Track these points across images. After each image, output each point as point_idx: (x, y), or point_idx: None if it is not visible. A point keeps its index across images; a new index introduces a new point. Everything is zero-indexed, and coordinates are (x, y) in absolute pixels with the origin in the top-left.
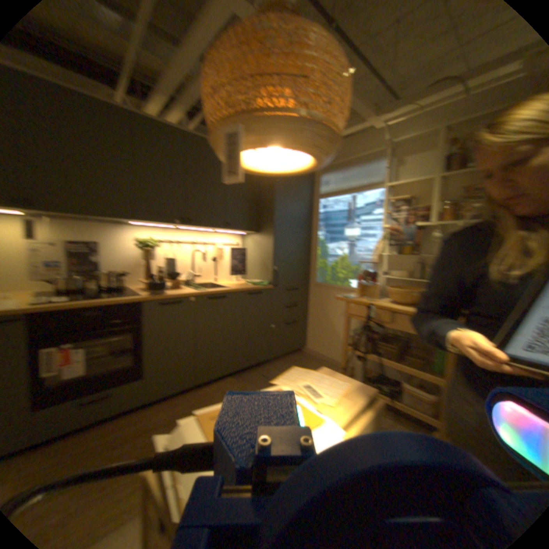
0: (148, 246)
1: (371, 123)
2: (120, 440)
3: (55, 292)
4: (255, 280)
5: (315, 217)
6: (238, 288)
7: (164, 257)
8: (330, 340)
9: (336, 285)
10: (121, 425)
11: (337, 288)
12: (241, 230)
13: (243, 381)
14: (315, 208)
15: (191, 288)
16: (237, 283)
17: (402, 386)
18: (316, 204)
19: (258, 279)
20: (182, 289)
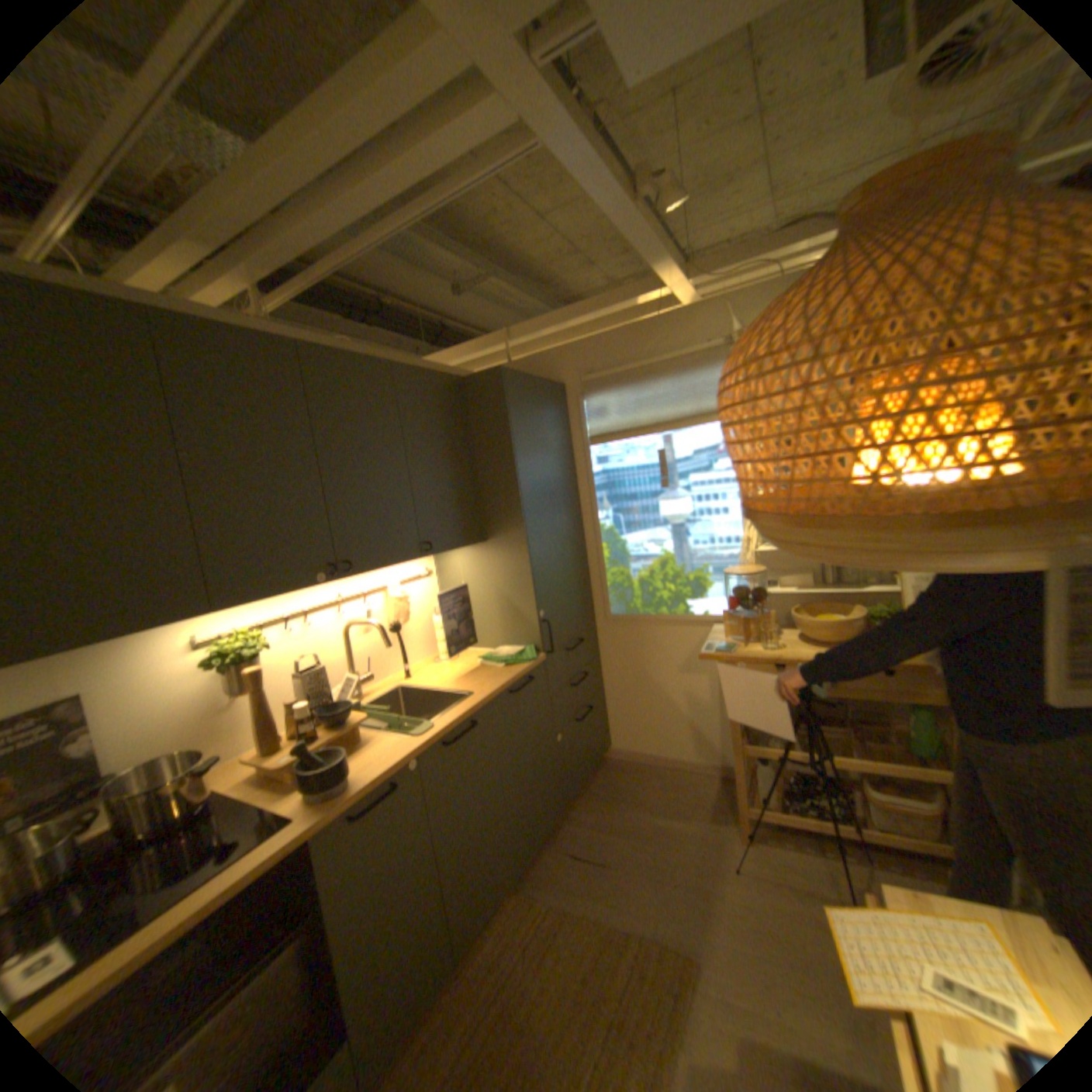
0: (238, 654)
1: (671, 294)
2: None
3: None
4: (505, 653)
5: (585, 485)
6: (494, 694)
7: (287, 669)
8: (666, 728)
9: (661, 619)
10: None
11: (663, 622)
12: (454, 549)
13: (545, 896)
14: (583, 468)
15: (392, 734)
16: (468, 672)
17: (849, 792)
18: (582, 459)
19: (506, 646)
20: (377, 749)
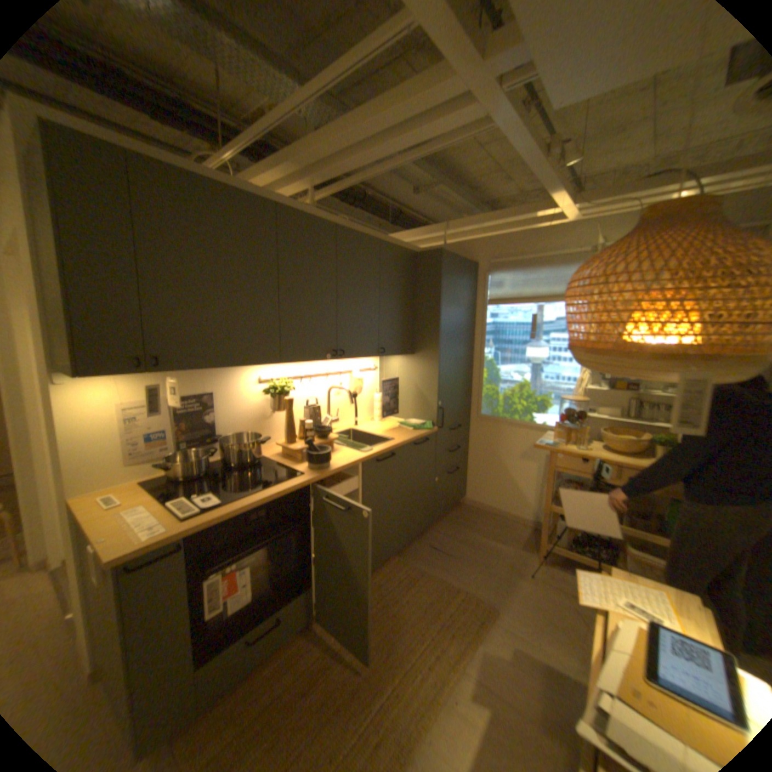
0: (279, 391)
1: (562, 212)
2: (308, 681)
3: (177, 484)
4: (414, 423)
5: (480, 330)
6: (406, 442)
7: (299, 404)
8: (504, 491)
9: (513, 422)
10: (295, 658)
11: (514, 425)
12: (395, 356)
13: (415, 563)
14: (481, 319)
15: (350, 449)
16: (391, 429)
17: (617, 550)
18: (481, 313)
19: (414, 419)
20: (343, 454)
